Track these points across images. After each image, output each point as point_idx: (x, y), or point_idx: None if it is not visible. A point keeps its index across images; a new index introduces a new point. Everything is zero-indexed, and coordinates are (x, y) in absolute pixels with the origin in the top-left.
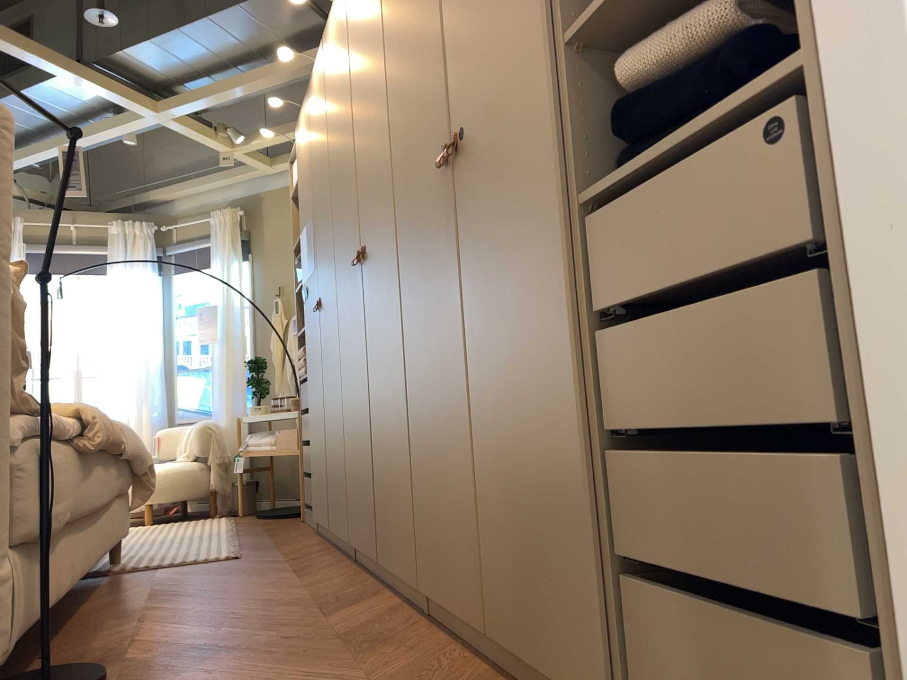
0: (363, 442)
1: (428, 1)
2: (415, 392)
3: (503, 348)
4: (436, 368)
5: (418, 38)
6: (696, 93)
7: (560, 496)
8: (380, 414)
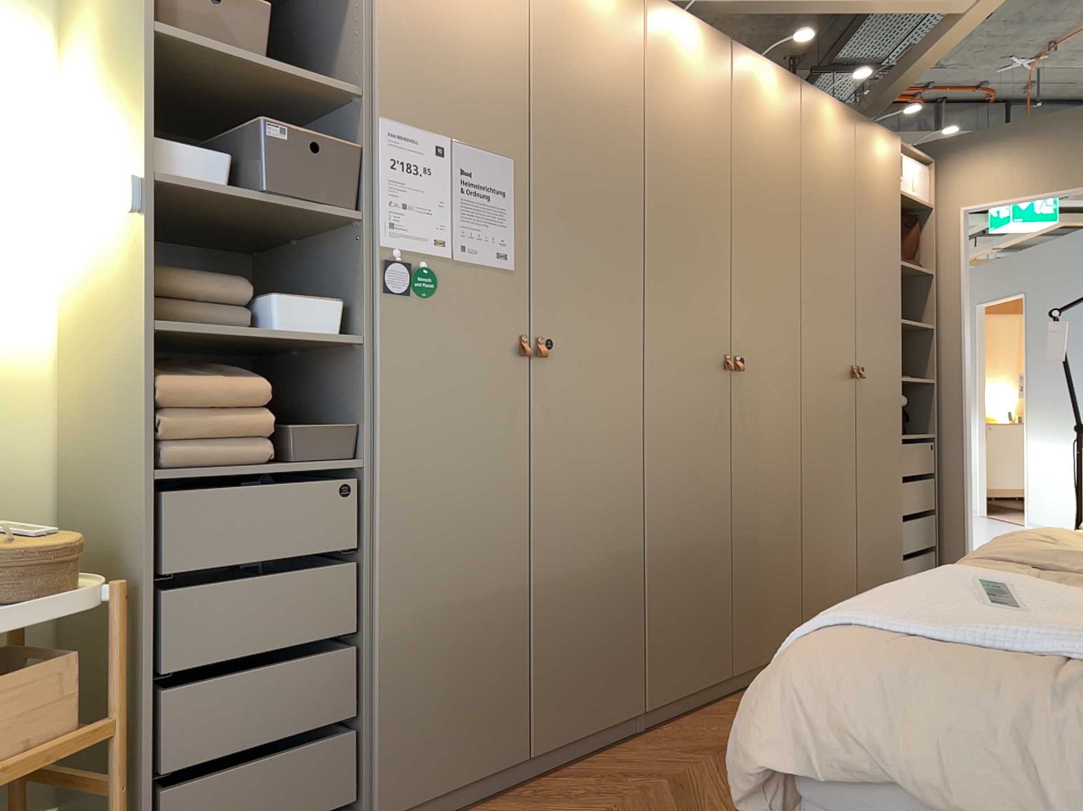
0: (705, 568)
1: (848, 261)
2: (811, 506)
3: (879, 484)
4: (834, 491)
5: (838, 269)
6: (906, 417)
7: (897, 544)
8: (751, 530)
